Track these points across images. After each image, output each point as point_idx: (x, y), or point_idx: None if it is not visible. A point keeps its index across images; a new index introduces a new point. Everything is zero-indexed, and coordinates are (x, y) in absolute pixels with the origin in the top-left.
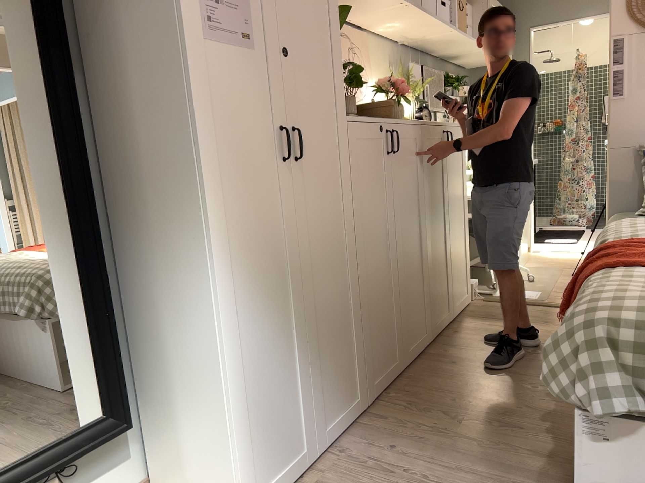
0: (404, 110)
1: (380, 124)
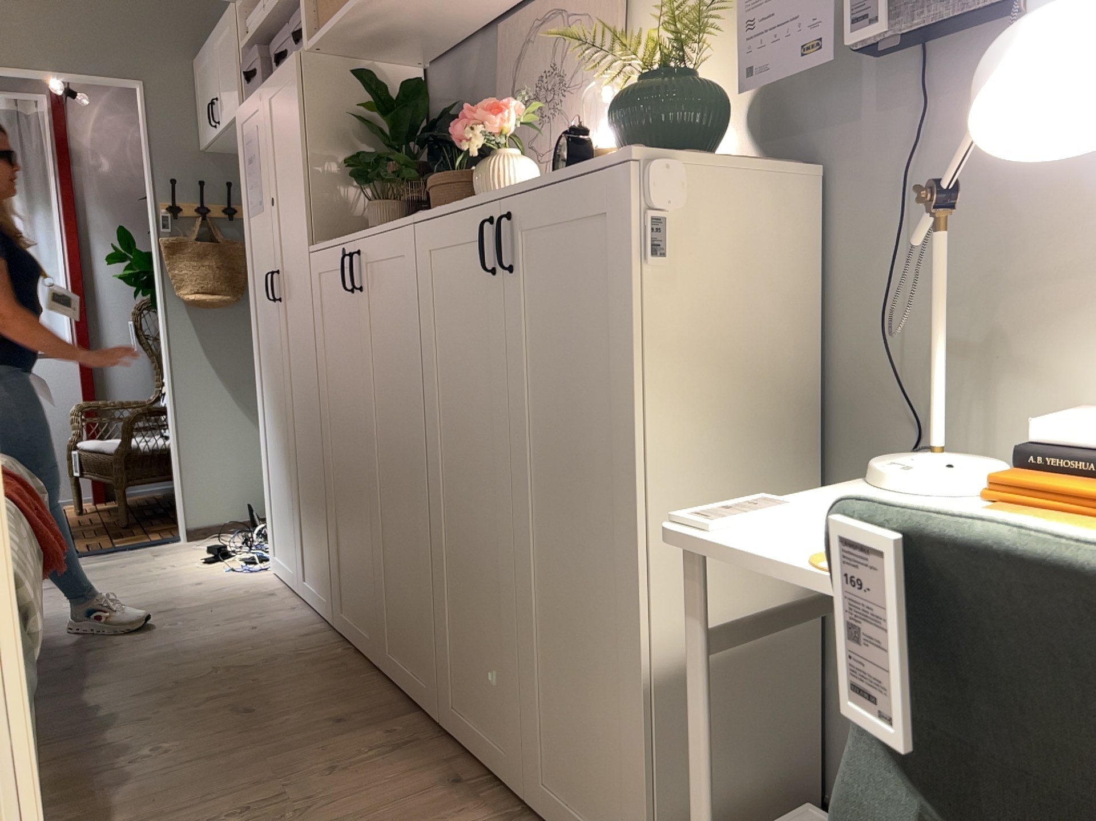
0: (489, 176)
1: (340, 247)
